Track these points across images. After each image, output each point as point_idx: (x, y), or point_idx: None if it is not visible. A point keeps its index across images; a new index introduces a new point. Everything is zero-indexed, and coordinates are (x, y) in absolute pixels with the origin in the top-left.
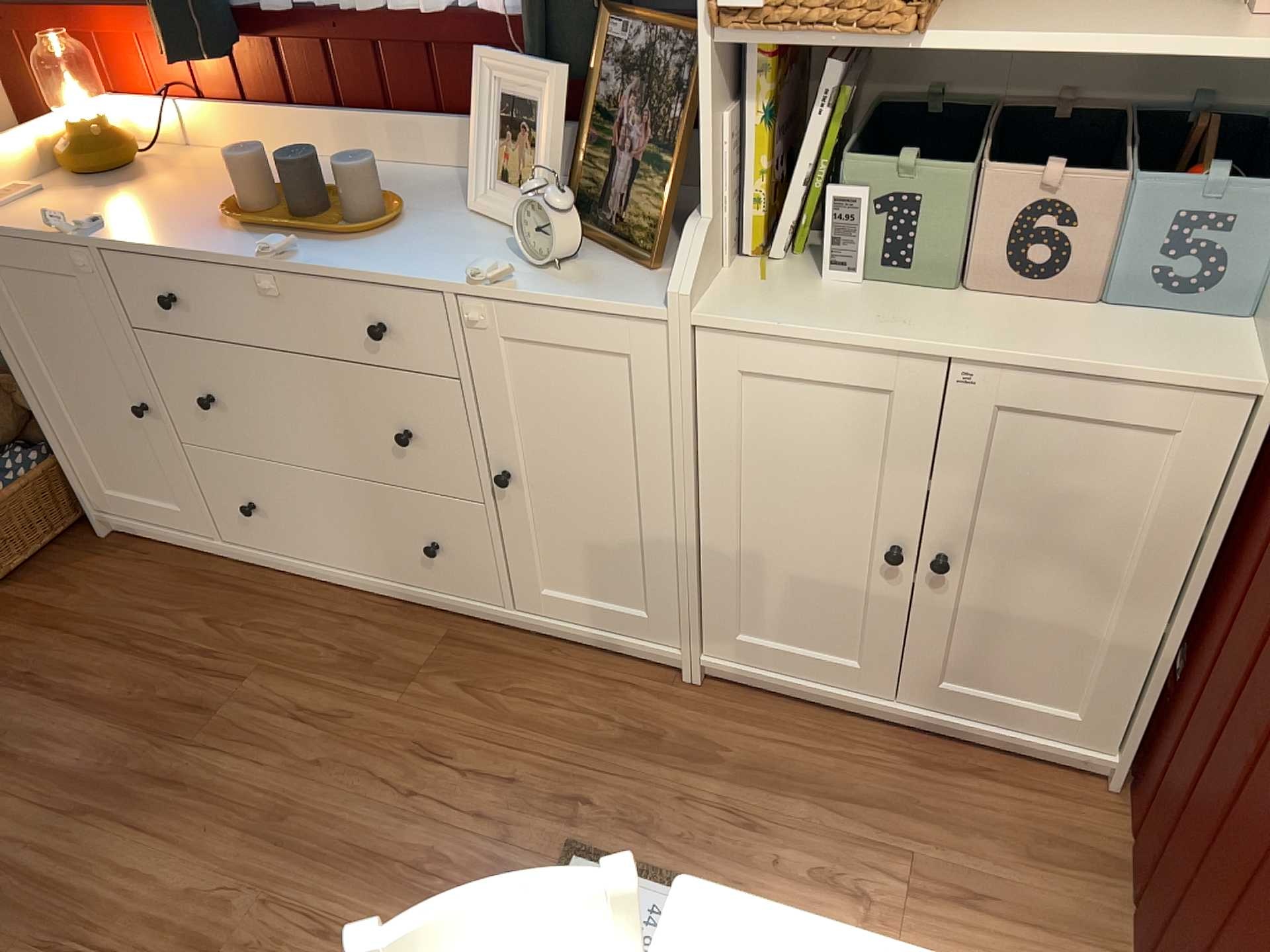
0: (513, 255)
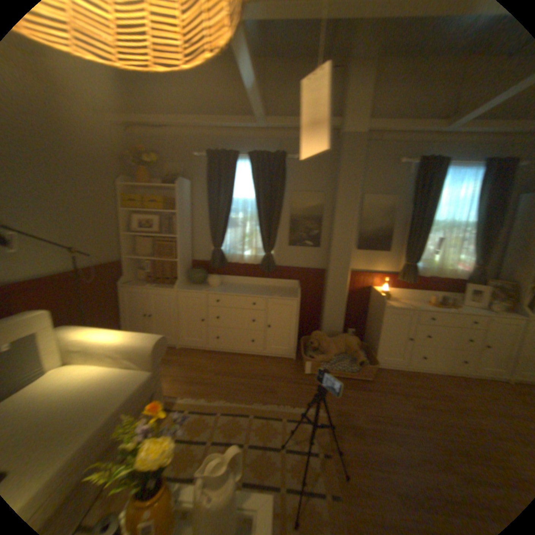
0: (489, 312)
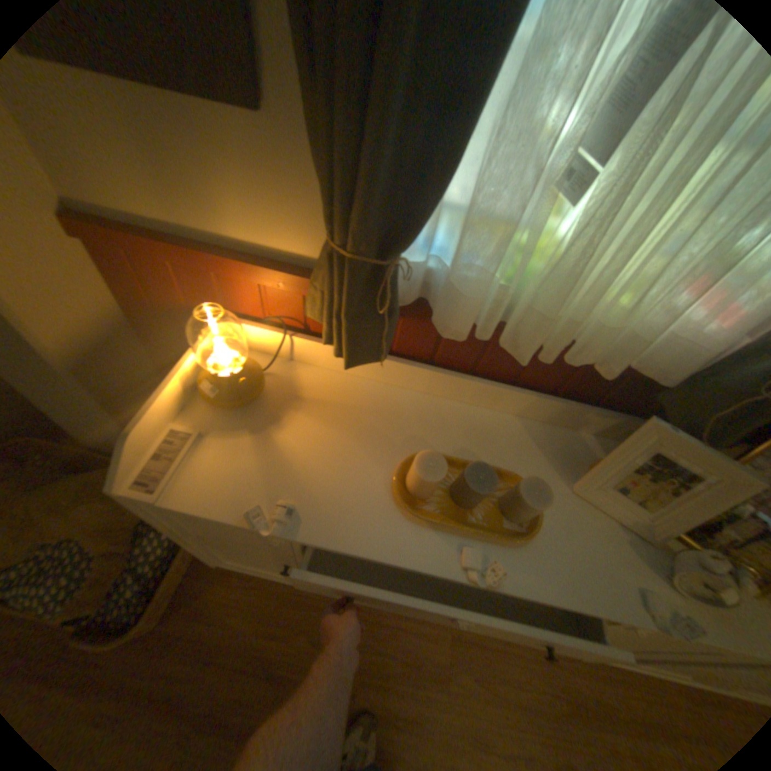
0: (653, 574)
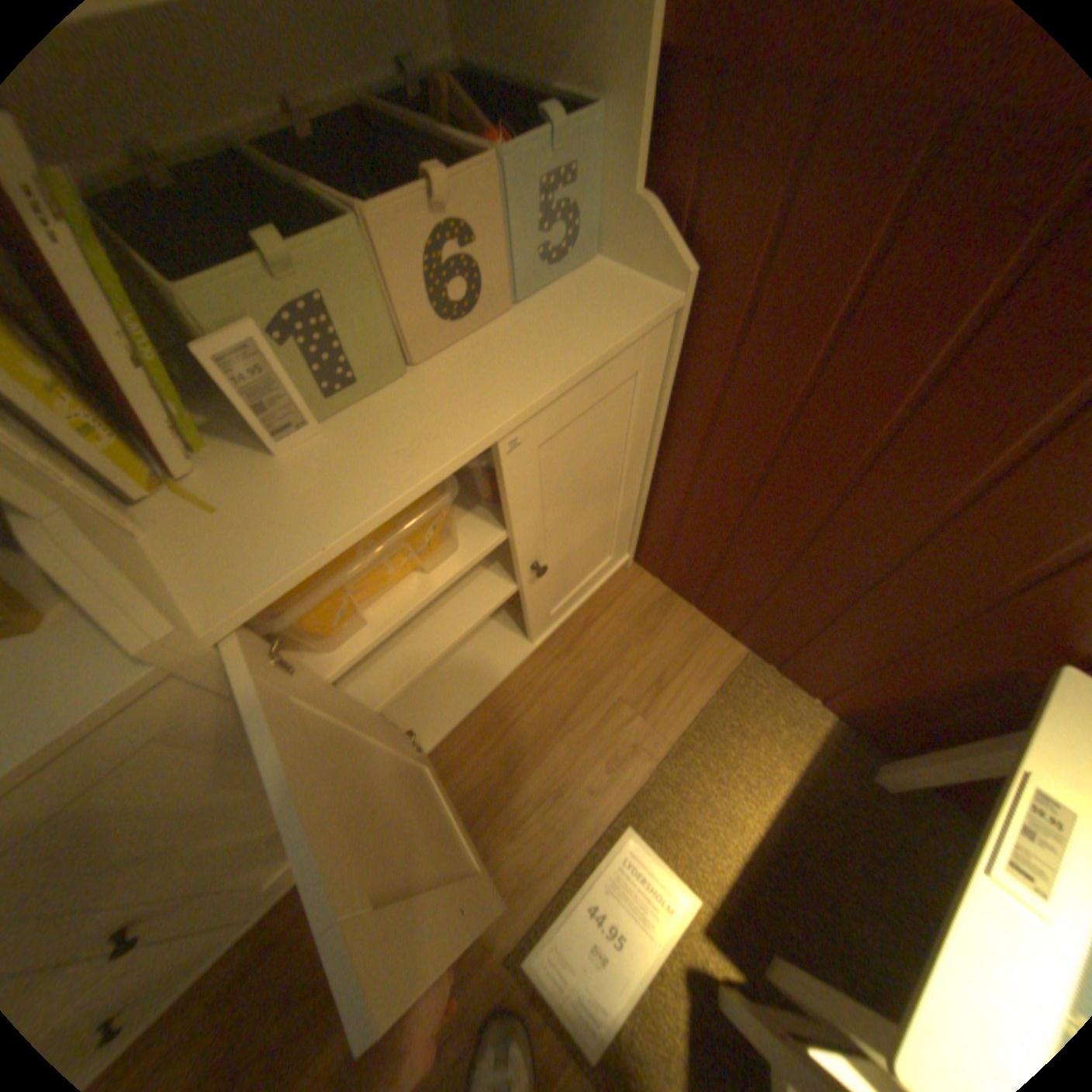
0: None
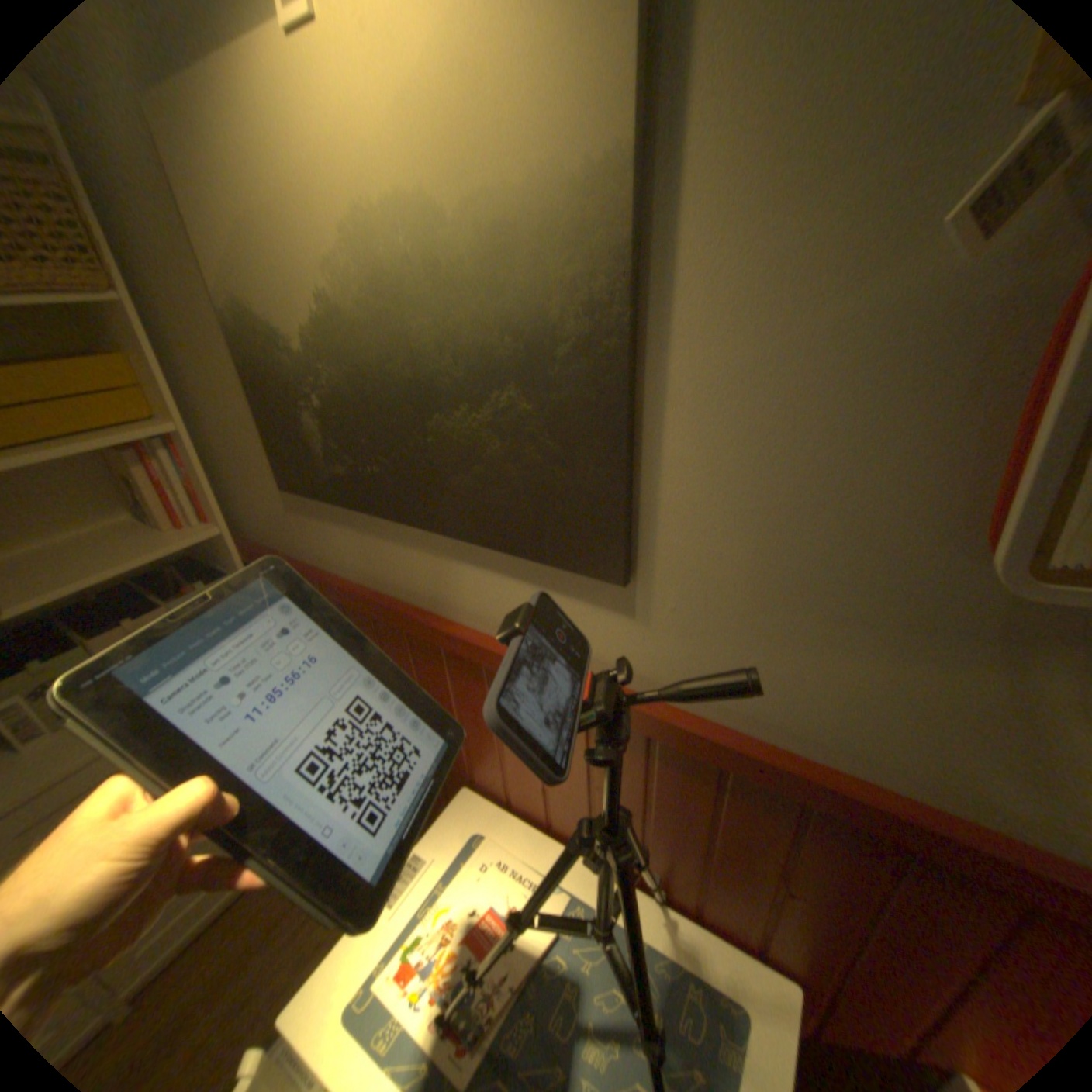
0: None
